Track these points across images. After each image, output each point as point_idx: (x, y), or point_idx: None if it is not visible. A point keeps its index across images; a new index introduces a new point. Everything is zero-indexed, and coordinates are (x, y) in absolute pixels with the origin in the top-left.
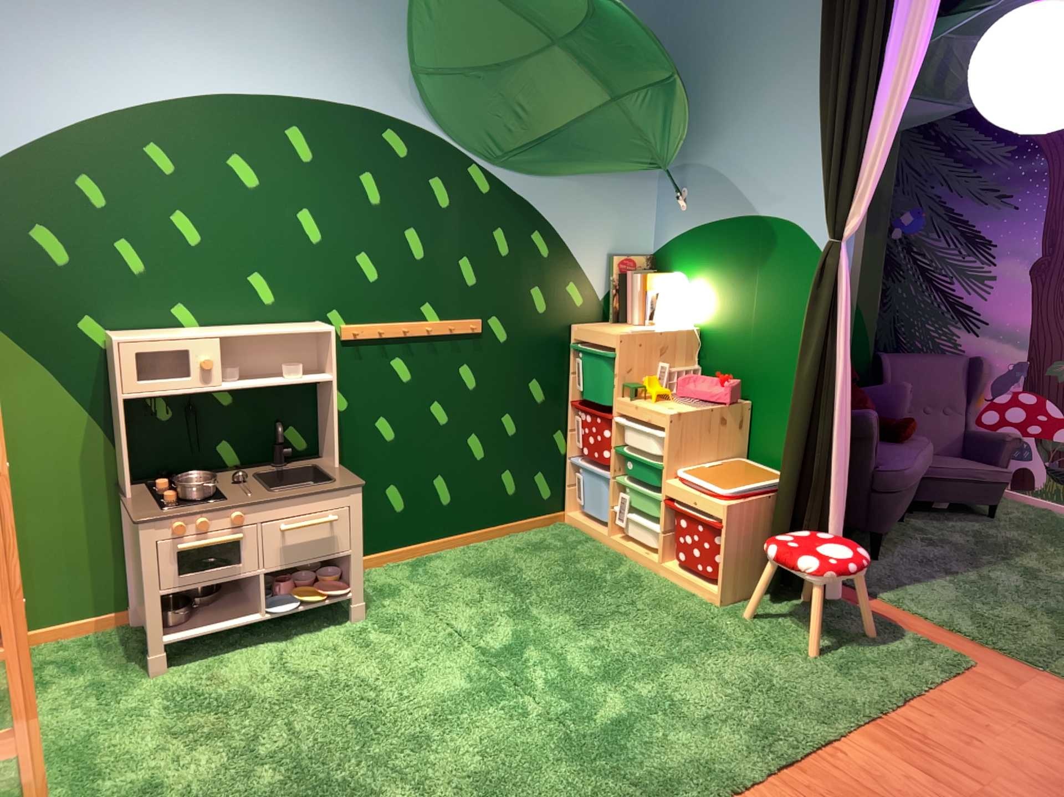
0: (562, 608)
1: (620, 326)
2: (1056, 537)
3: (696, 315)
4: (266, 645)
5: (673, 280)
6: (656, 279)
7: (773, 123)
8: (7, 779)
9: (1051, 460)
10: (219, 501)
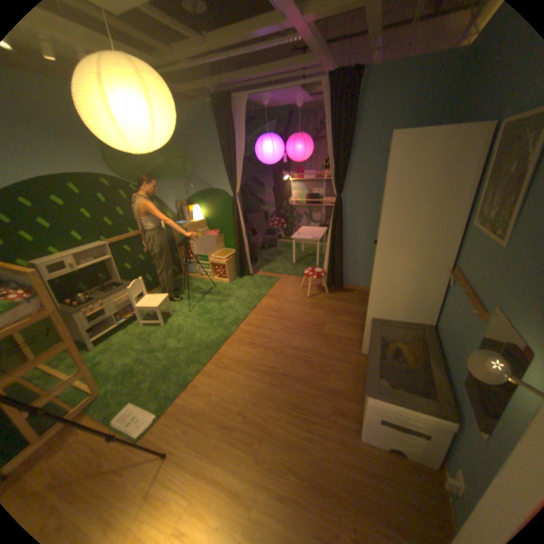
0: (194, 296)
1: (184, 222)
2: (288, 248)
3: (203, 216)
4: (119, 333)
5: (195, 208)
6: (190, 208)
7: (211, 165)
8: (68, 389)
9: (284, 232)
10: (92, 301)
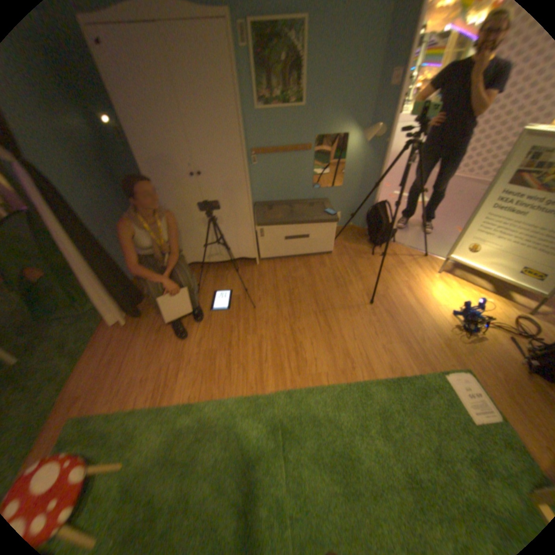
0: None
1: None
2: None
3: None
4: None
5: None
6: None
7: None
8: None
9: None
10: None
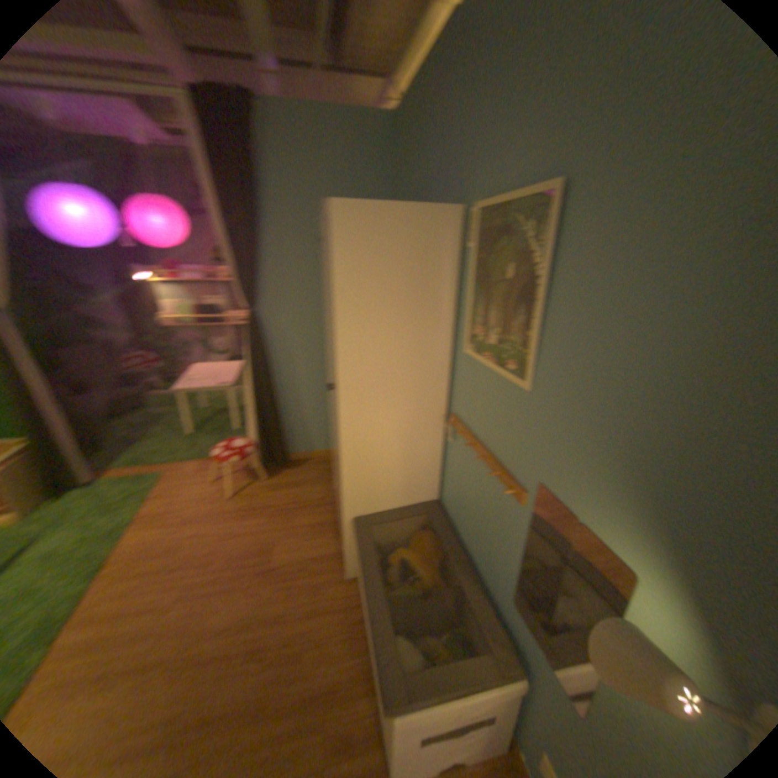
0: None
1: None
2: (171, 406)
3: None
4: None
5: None
6: None
7: None
8: None
9: (157, 377)
10: None
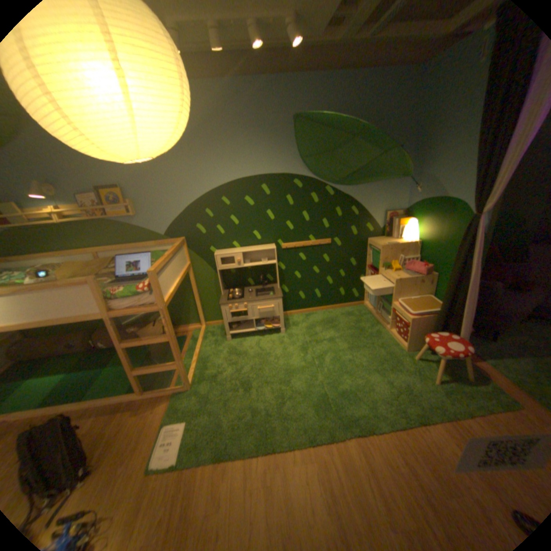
0: (346, 341)
1: (386, 239)
2: None
3: (420, 235)
4: (256, 337)
5: (410, 222)
6: (403, 221)
7: (460, 154)
8: (190, 364)
9: None
10: (241, 299)
